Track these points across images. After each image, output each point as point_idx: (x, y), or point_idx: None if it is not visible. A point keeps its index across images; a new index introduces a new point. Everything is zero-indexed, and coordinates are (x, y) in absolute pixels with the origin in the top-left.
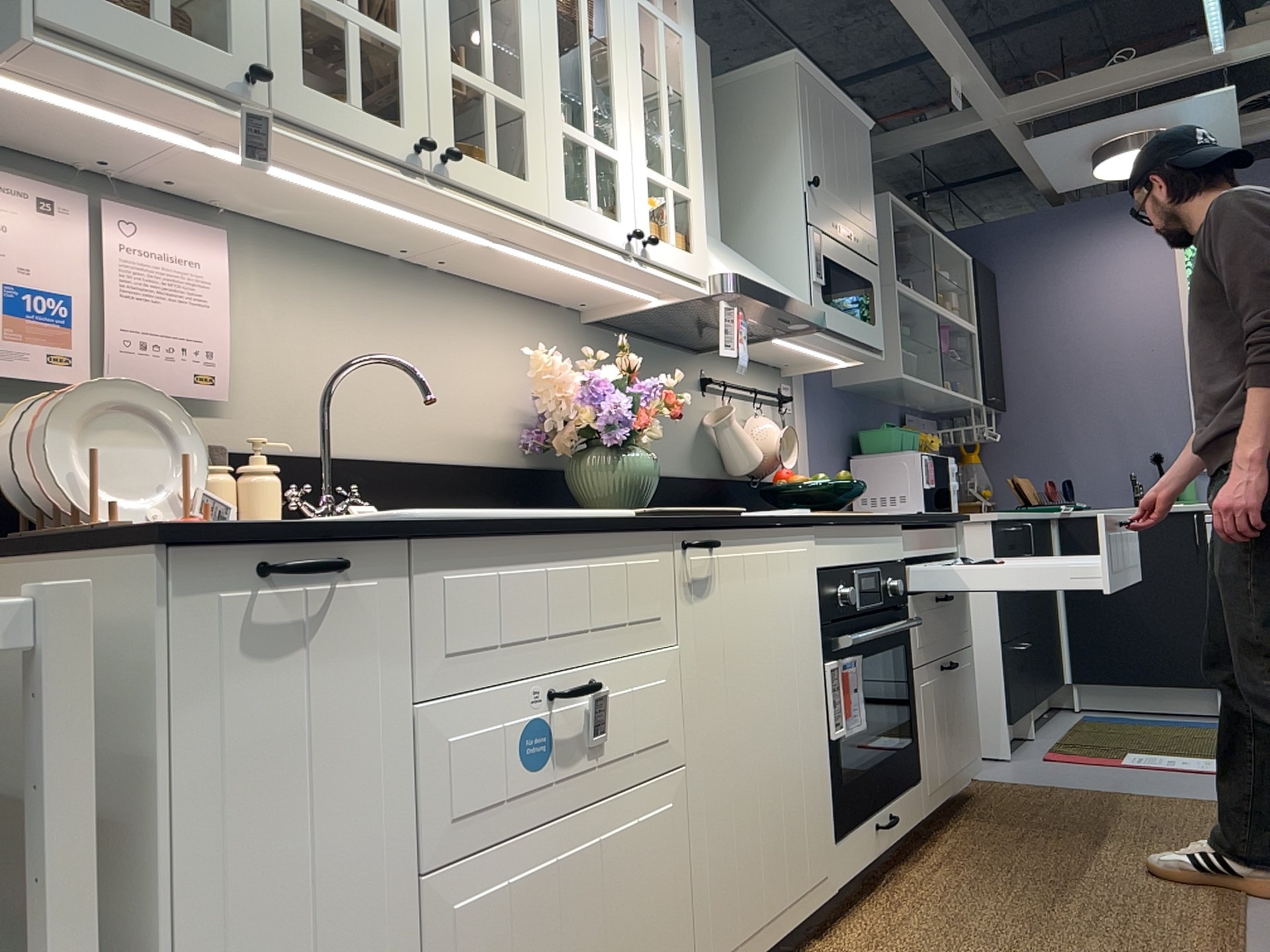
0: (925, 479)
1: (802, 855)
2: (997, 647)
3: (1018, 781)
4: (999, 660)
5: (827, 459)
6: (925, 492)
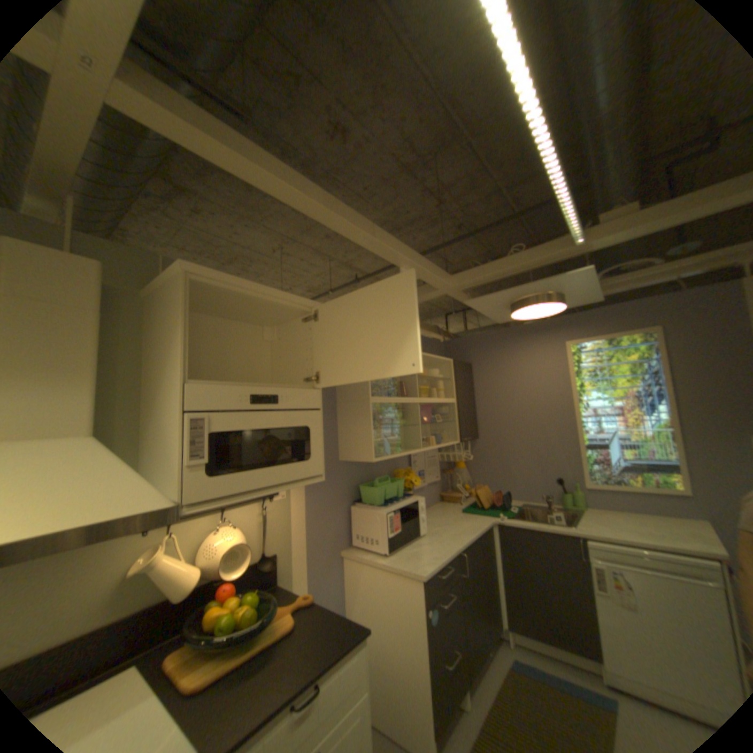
0: (389, 530)
1: None
2: (427, 678)
3: None
4: (427, 689)
5: (324, 515)
6: (389, 539)
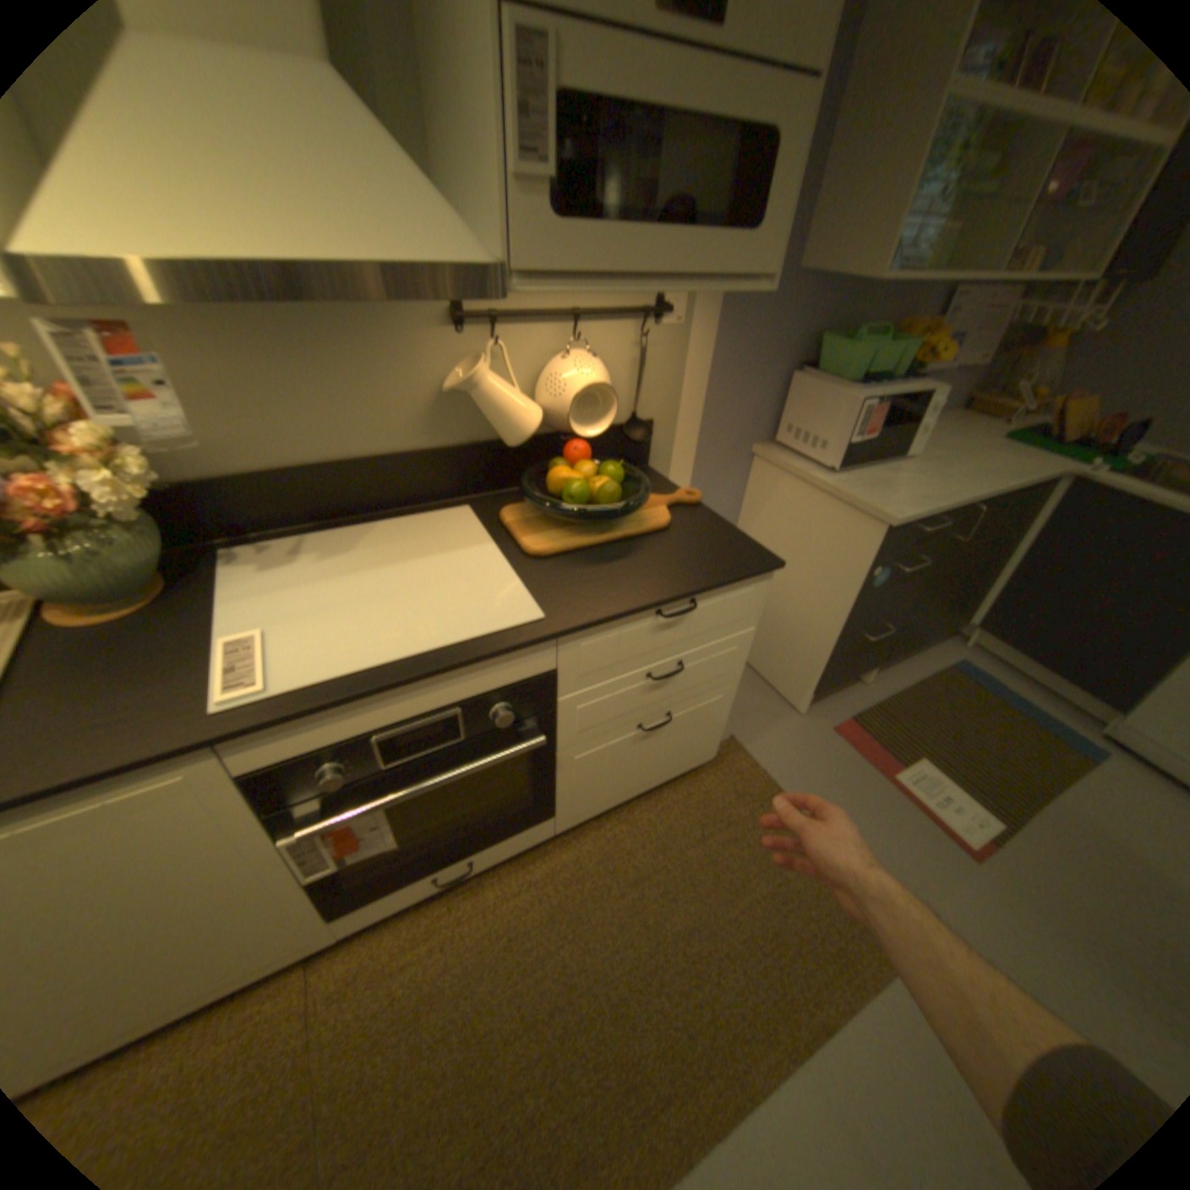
0: (857, 429)
1: (237, 960)
2: (834, 637)
3: (765, 761)
4: (829, 647)
5: (743, 376)
6: (851, 444)
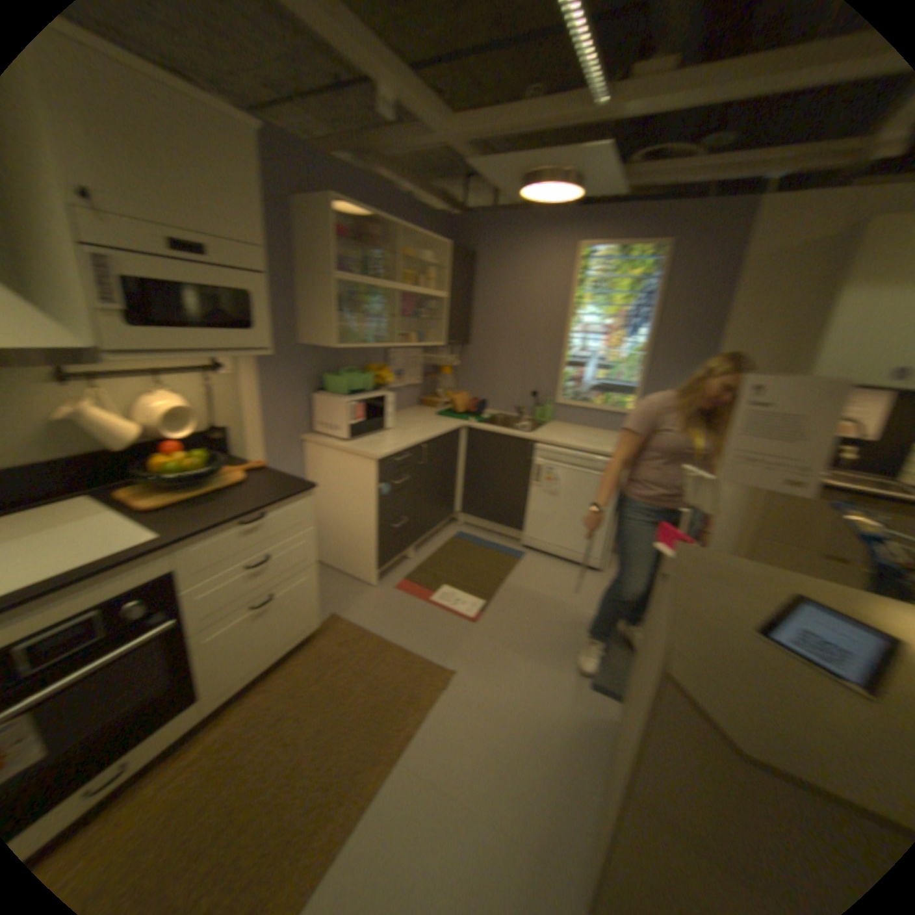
0: (354, 417)
1: None
2: (377, 529)
3: (358, 619)
4: (377, 536)
5: (285, 397)
6: (354, 425)
